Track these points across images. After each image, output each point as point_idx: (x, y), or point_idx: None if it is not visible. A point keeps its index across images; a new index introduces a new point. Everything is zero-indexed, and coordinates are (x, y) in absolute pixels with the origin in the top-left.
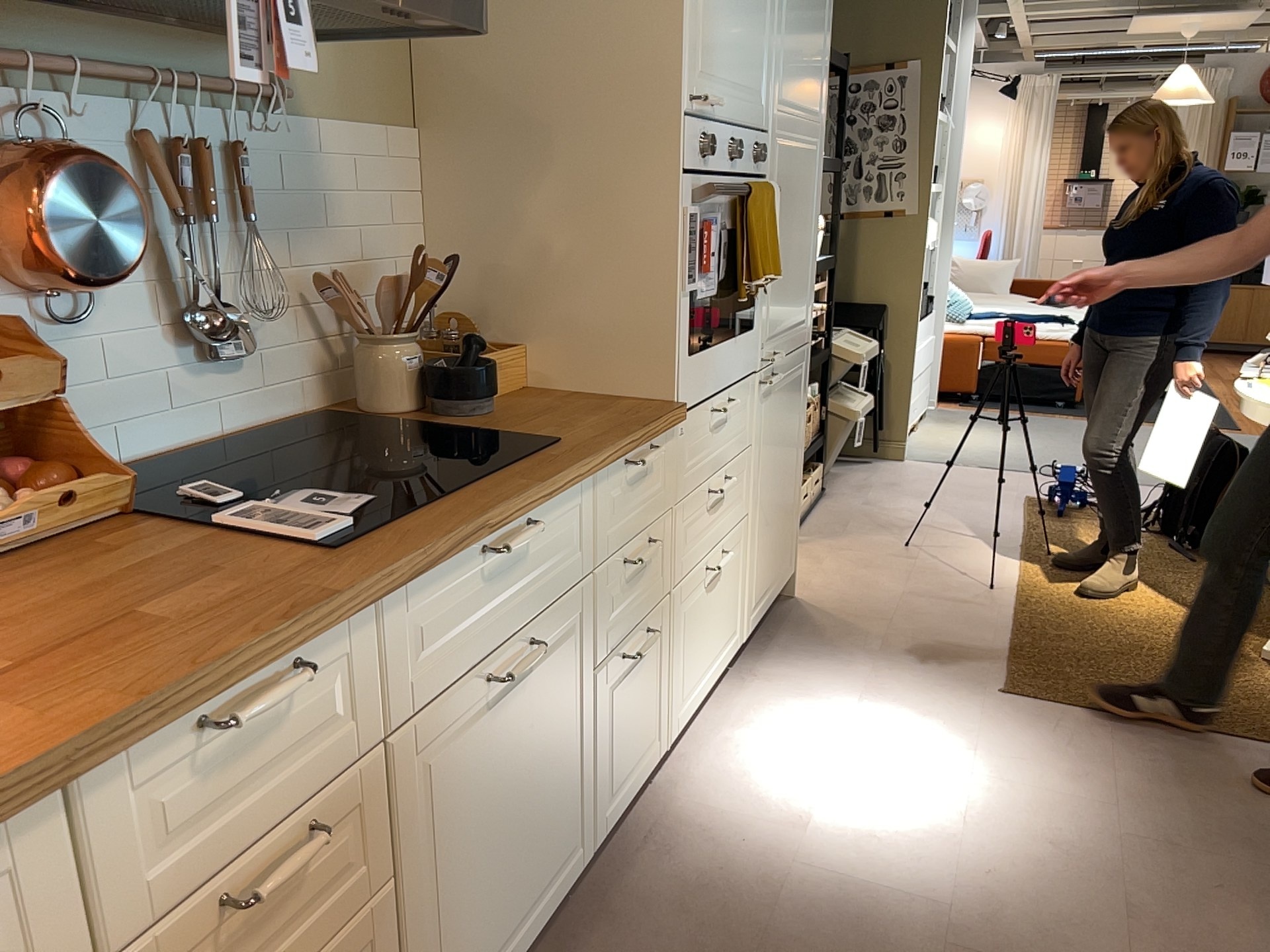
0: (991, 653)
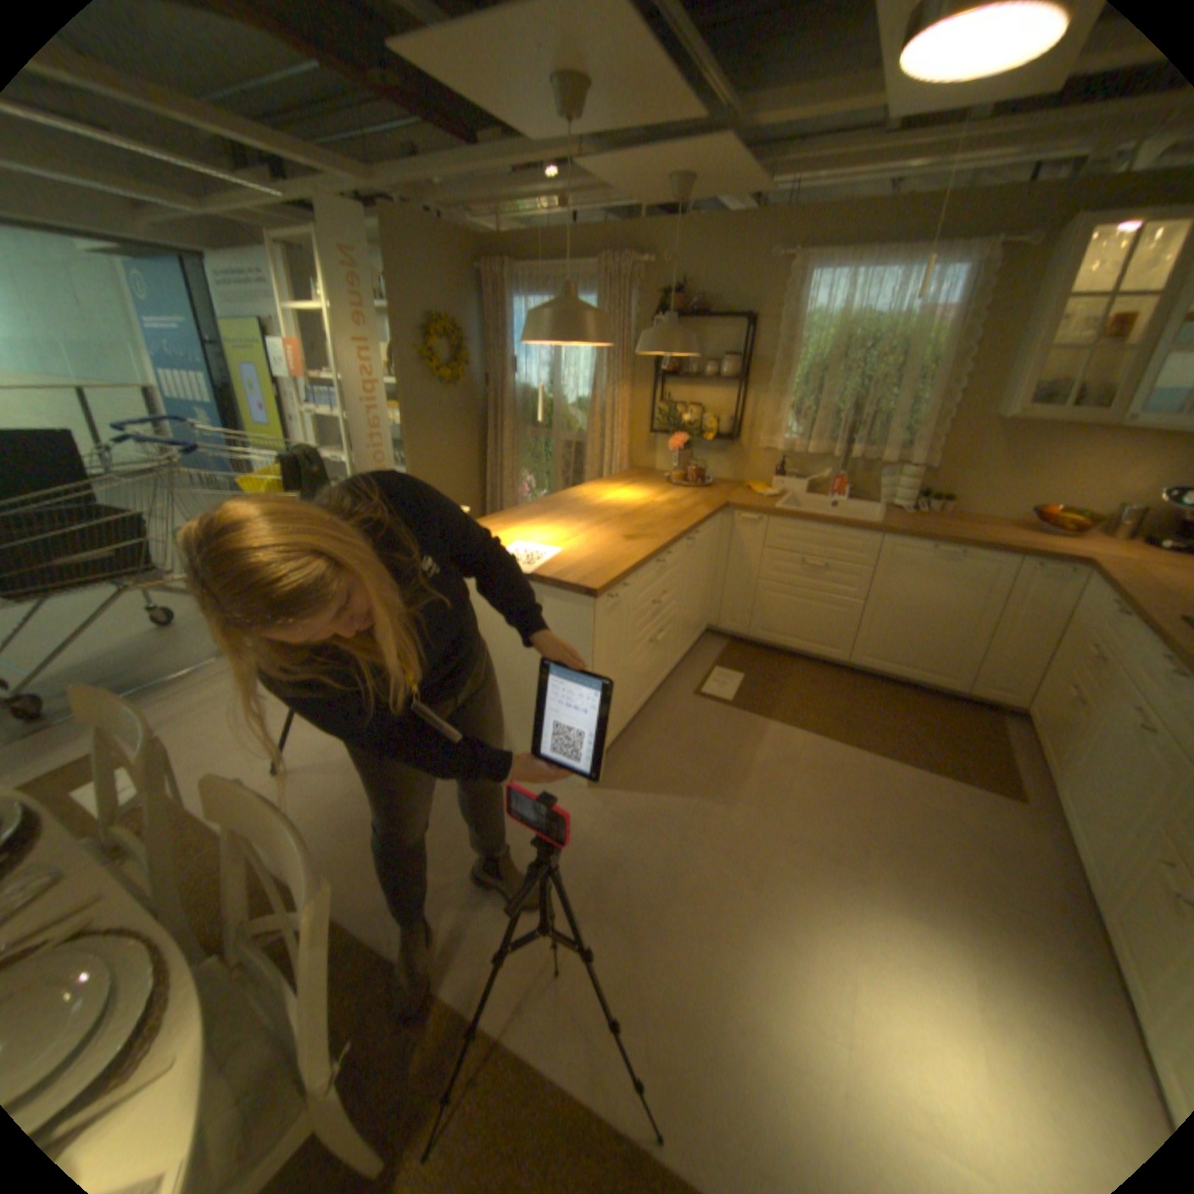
0: None
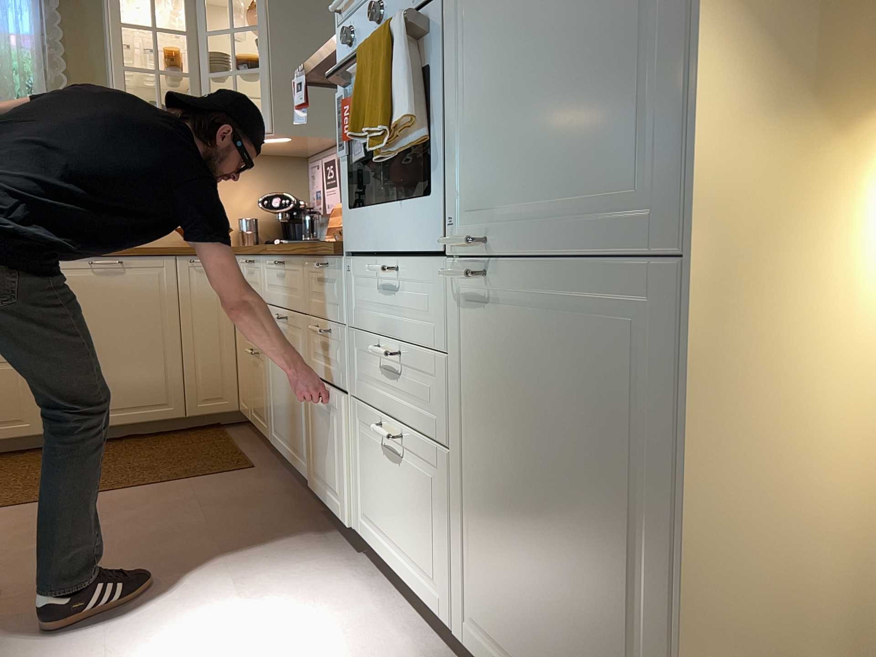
0: None
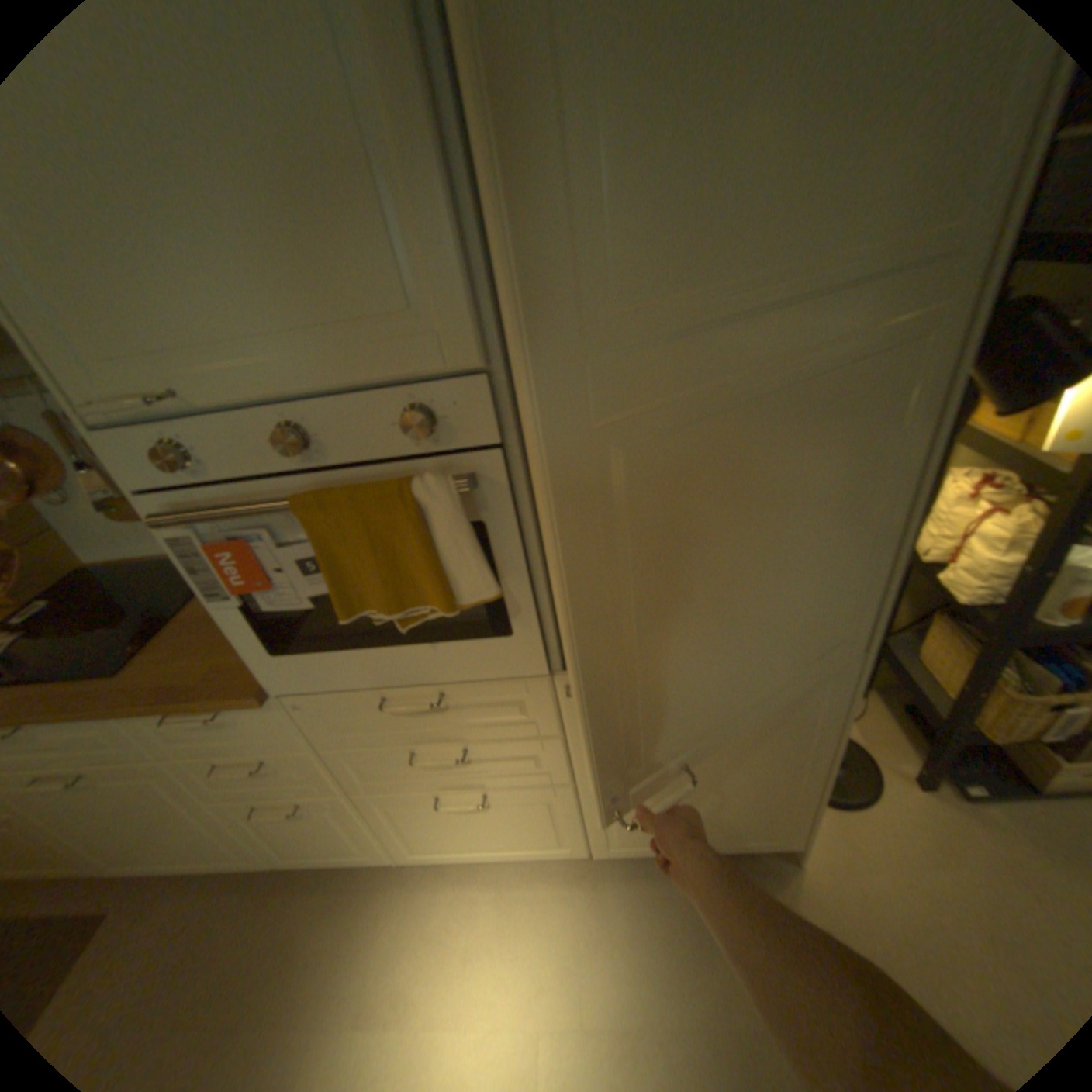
0: None
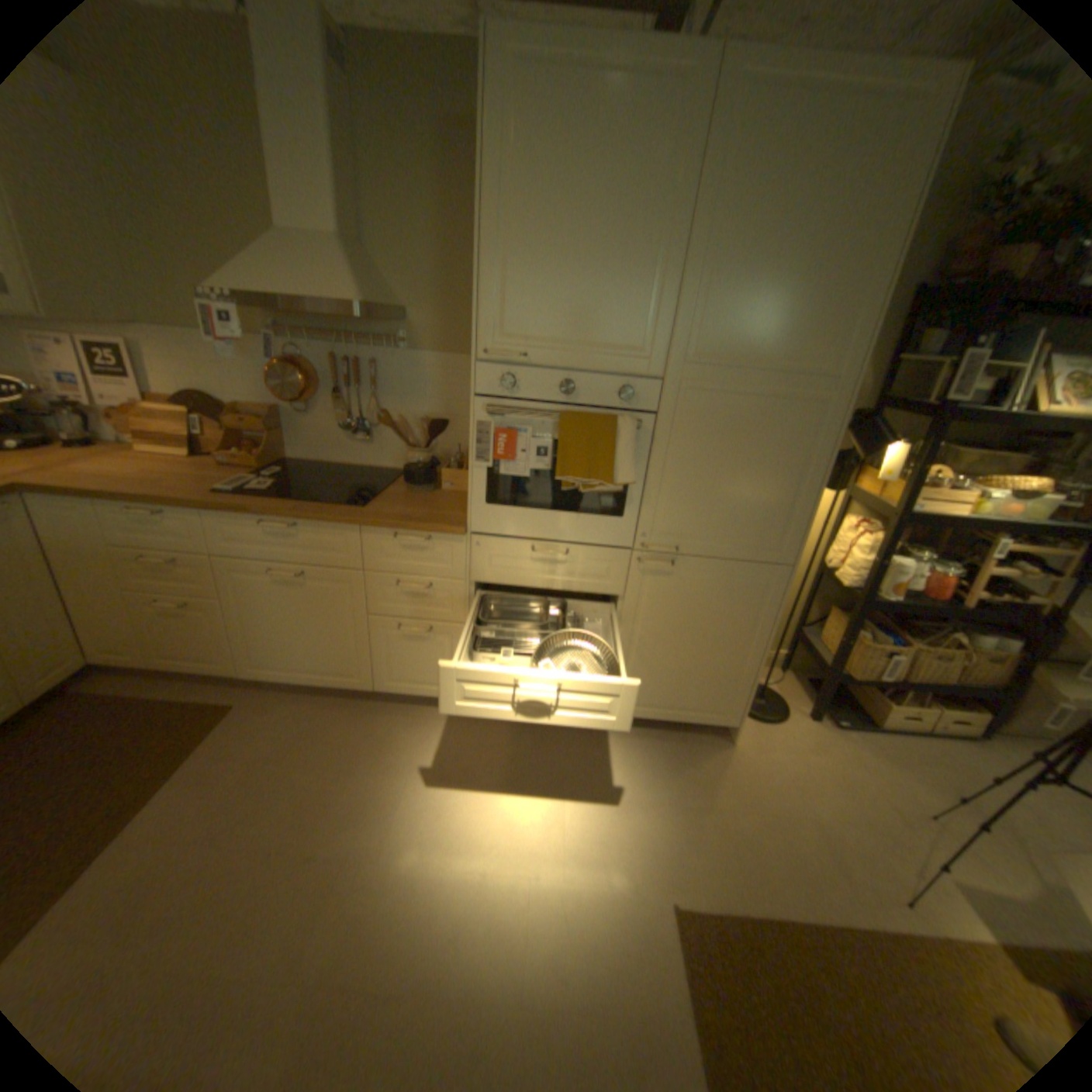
0: (750, 903)
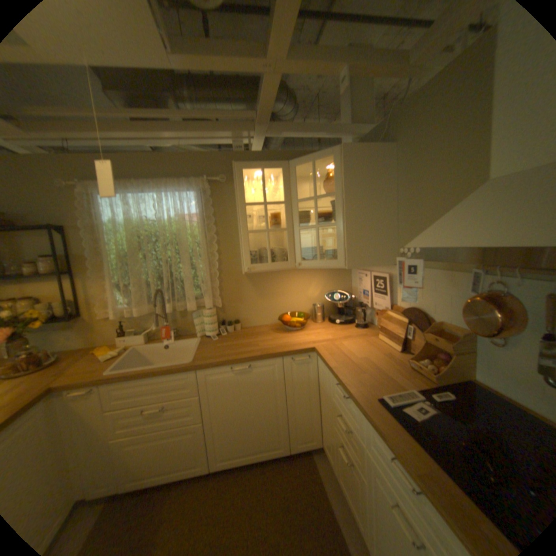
0: None
